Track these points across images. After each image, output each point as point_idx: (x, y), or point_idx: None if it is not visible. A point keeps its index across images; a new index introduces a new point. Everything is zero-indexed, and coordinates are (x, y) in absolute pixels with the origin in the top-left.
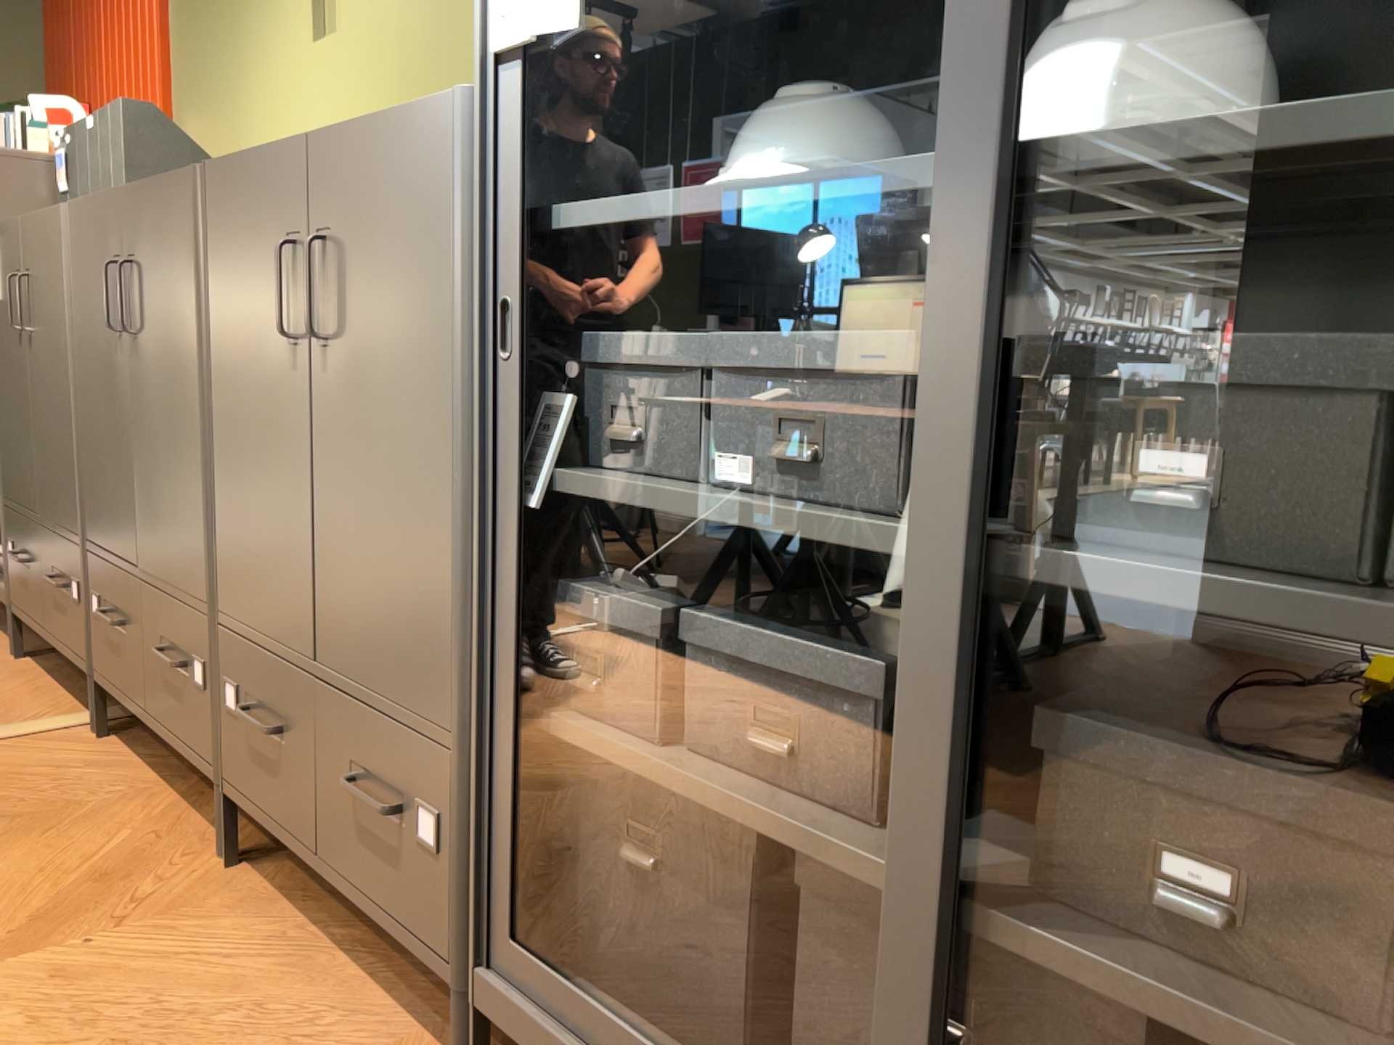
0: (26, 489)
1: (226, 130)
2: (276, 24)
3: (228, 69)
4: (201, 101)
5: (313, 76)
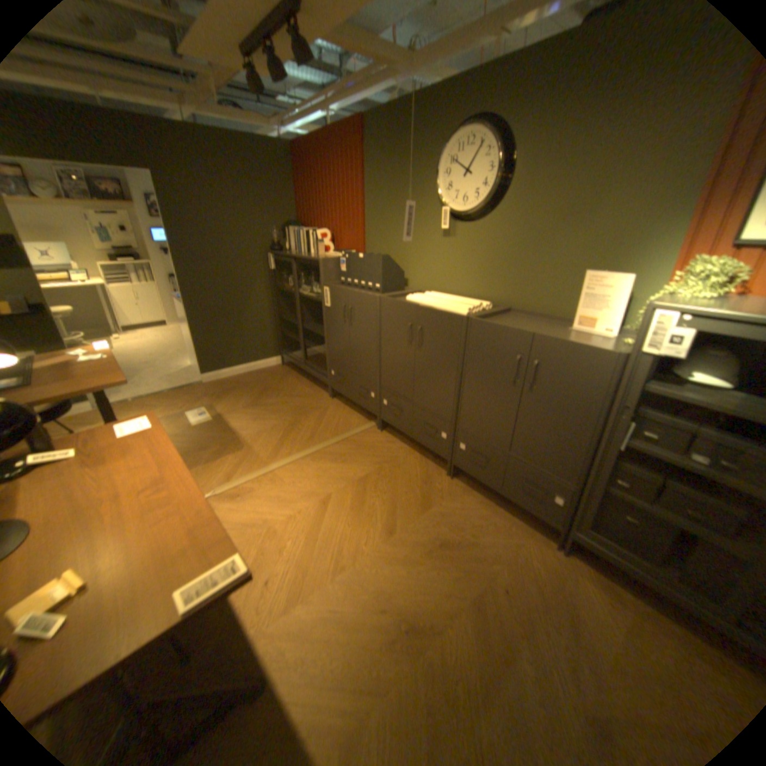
0: (344, 360)
1: (393, 250)
2: (422, 224)
3: (396, 231)
4: (380, 236)
5: (441, 246)
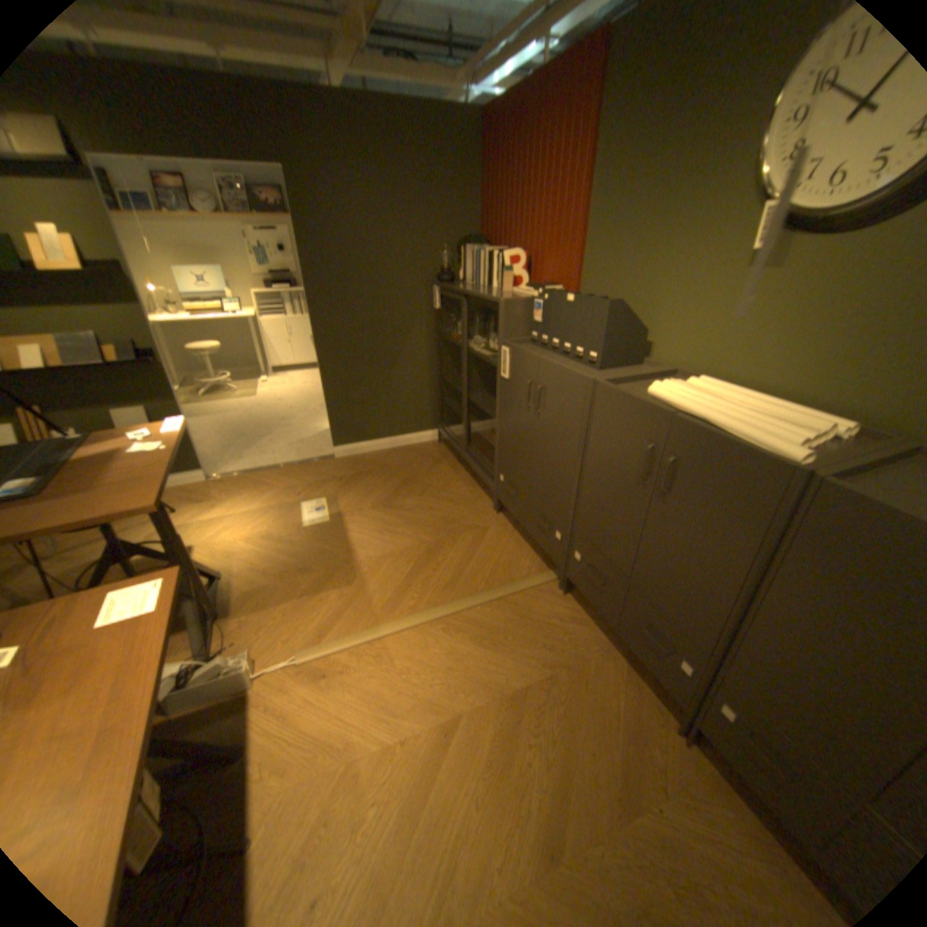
0: (519, 466)
1: (632, 288)
2: (704, 240)
3: (642, 253)
4: (610, 263)
5: (741, 286)
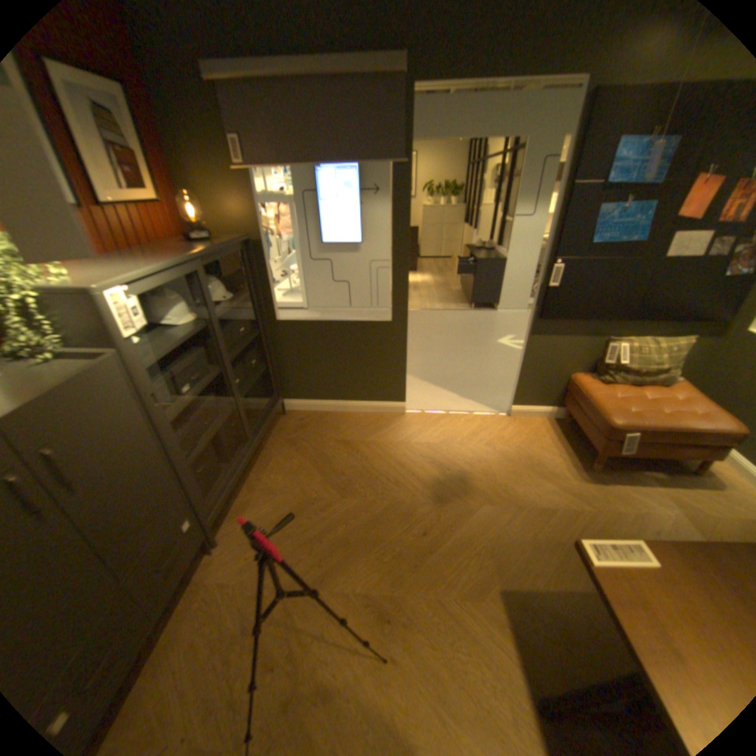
0: None
1: None
2: None
3: None
4: None
5: None
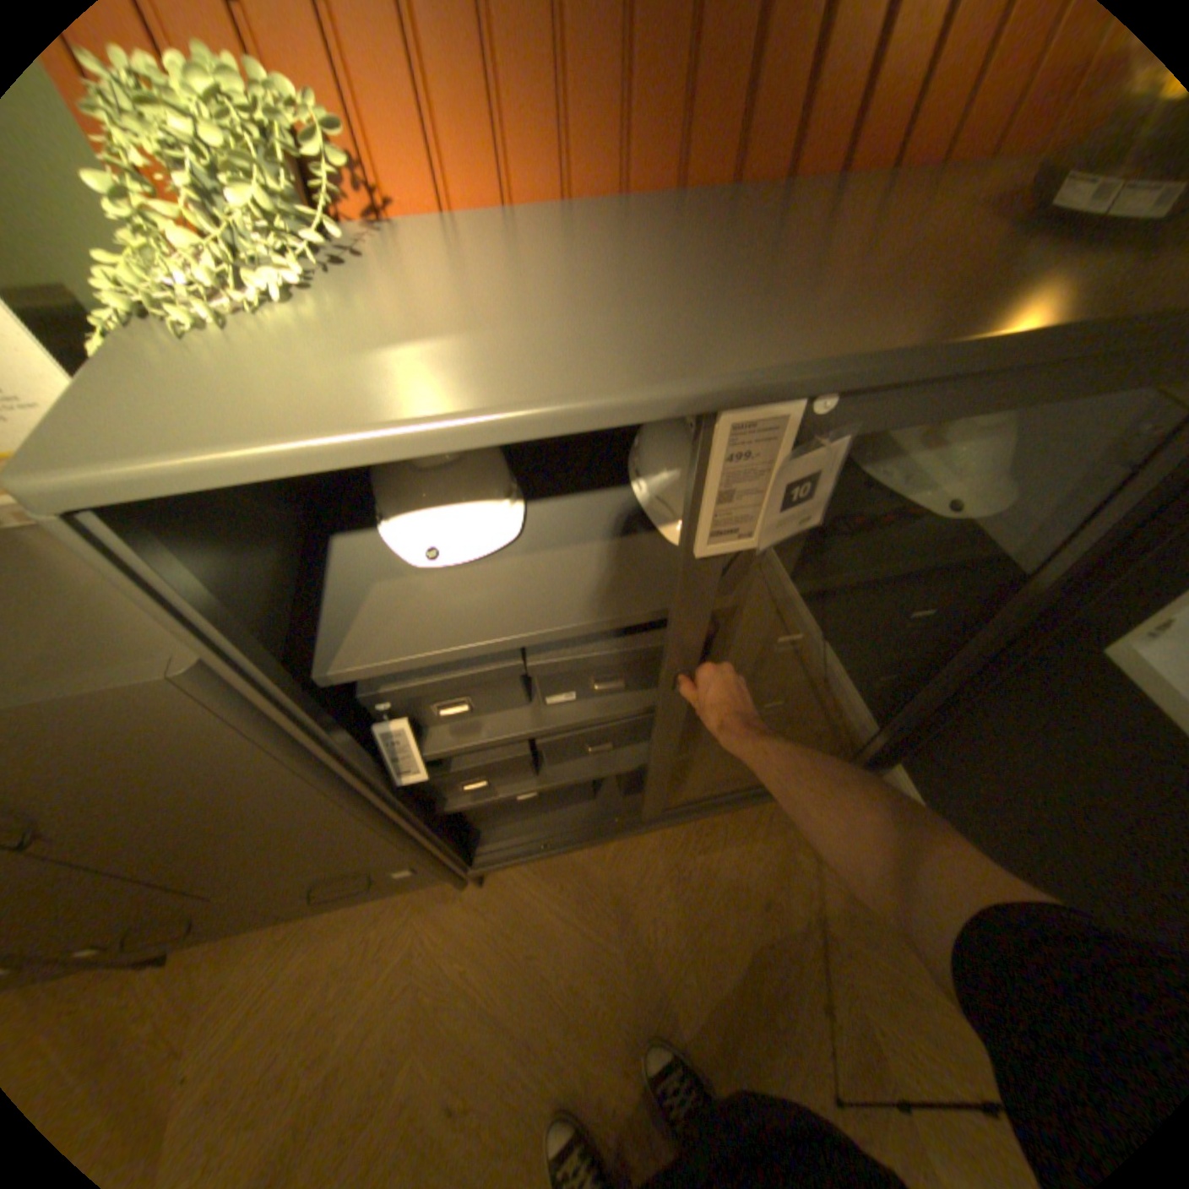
0: None
1: None
2: None
3: None
4: None
5: None
